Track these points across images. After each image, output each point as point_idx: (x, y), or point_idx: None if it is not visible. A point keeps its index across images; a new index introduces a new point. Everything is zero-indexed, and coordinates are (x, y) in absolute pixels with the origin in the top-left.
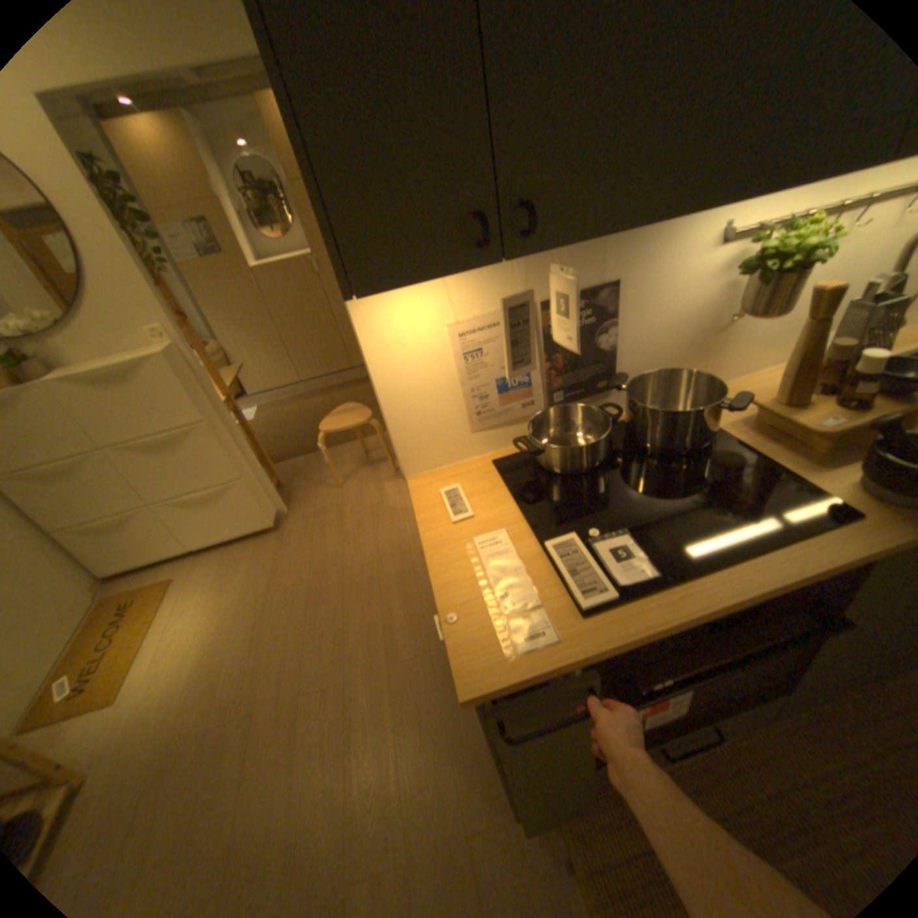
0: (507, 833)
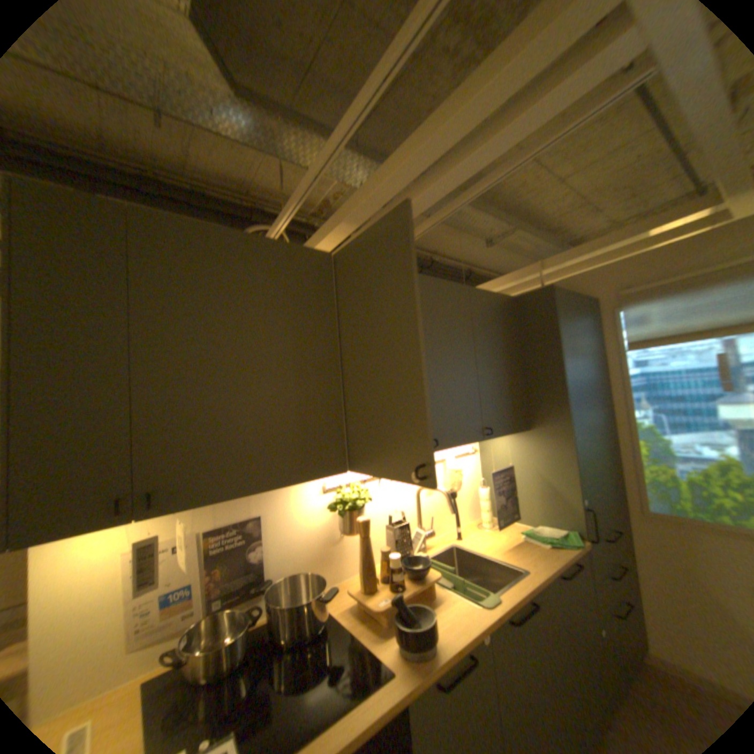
0: None
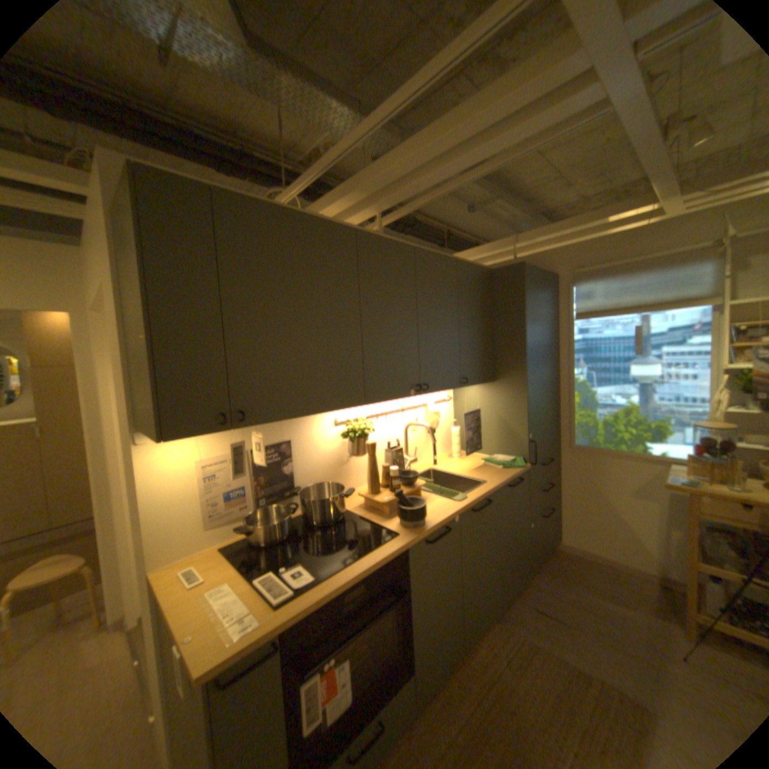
0: None
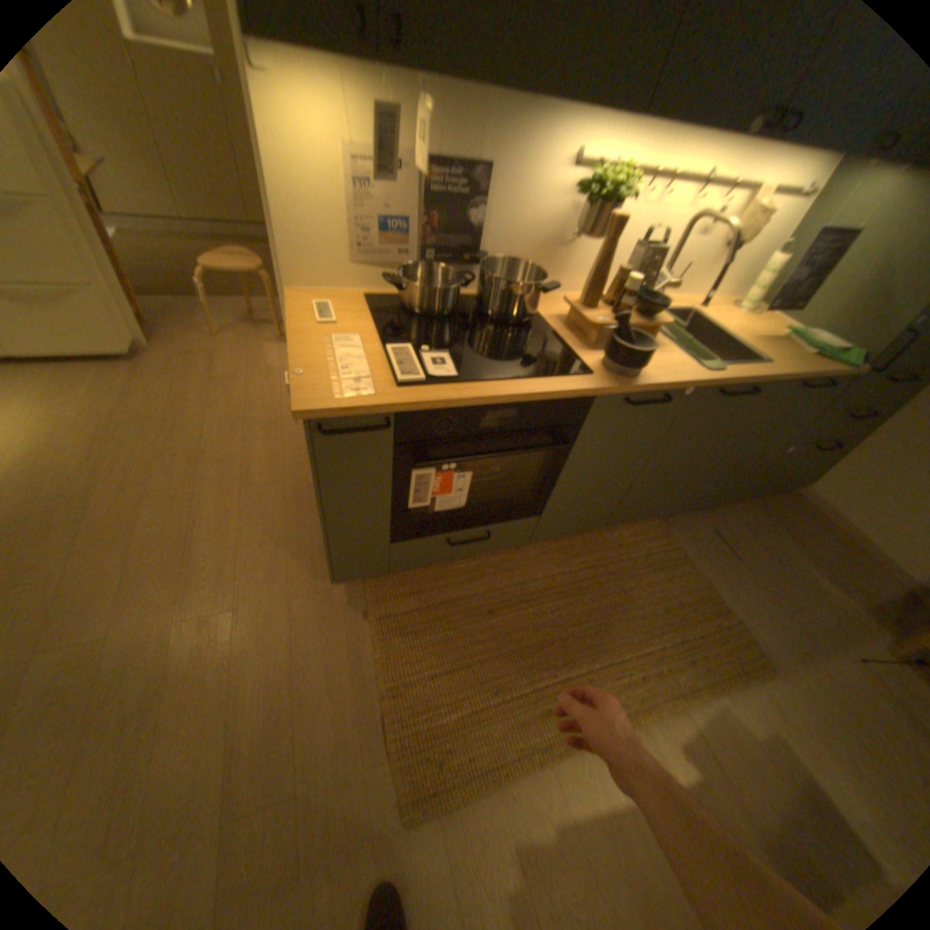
0: (322, 597)
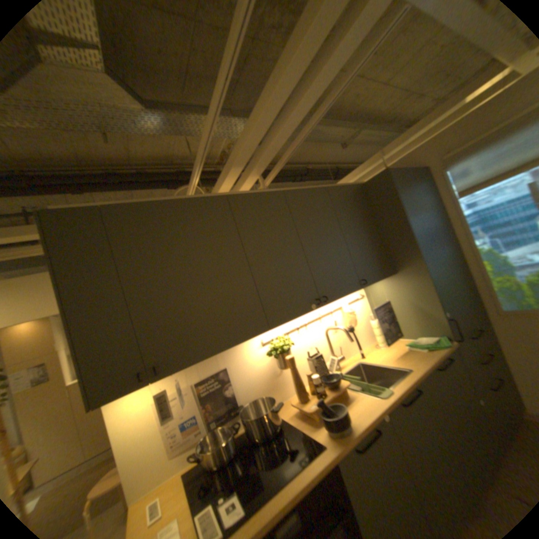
0: None
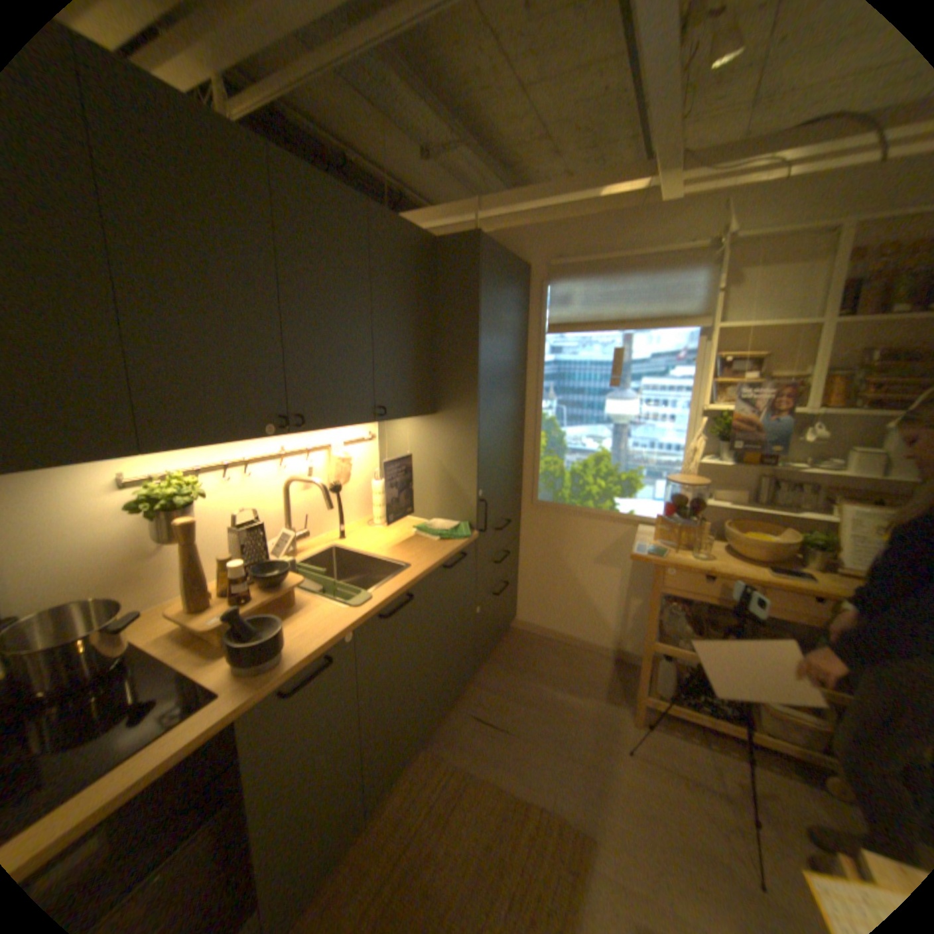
0: None
